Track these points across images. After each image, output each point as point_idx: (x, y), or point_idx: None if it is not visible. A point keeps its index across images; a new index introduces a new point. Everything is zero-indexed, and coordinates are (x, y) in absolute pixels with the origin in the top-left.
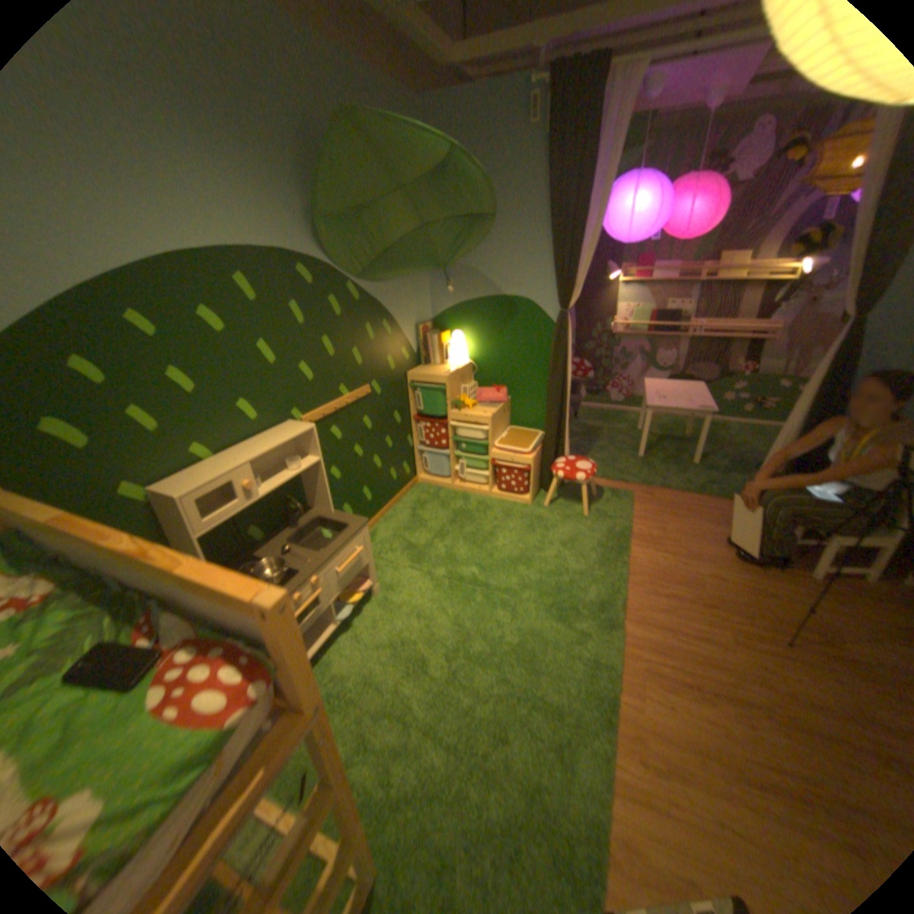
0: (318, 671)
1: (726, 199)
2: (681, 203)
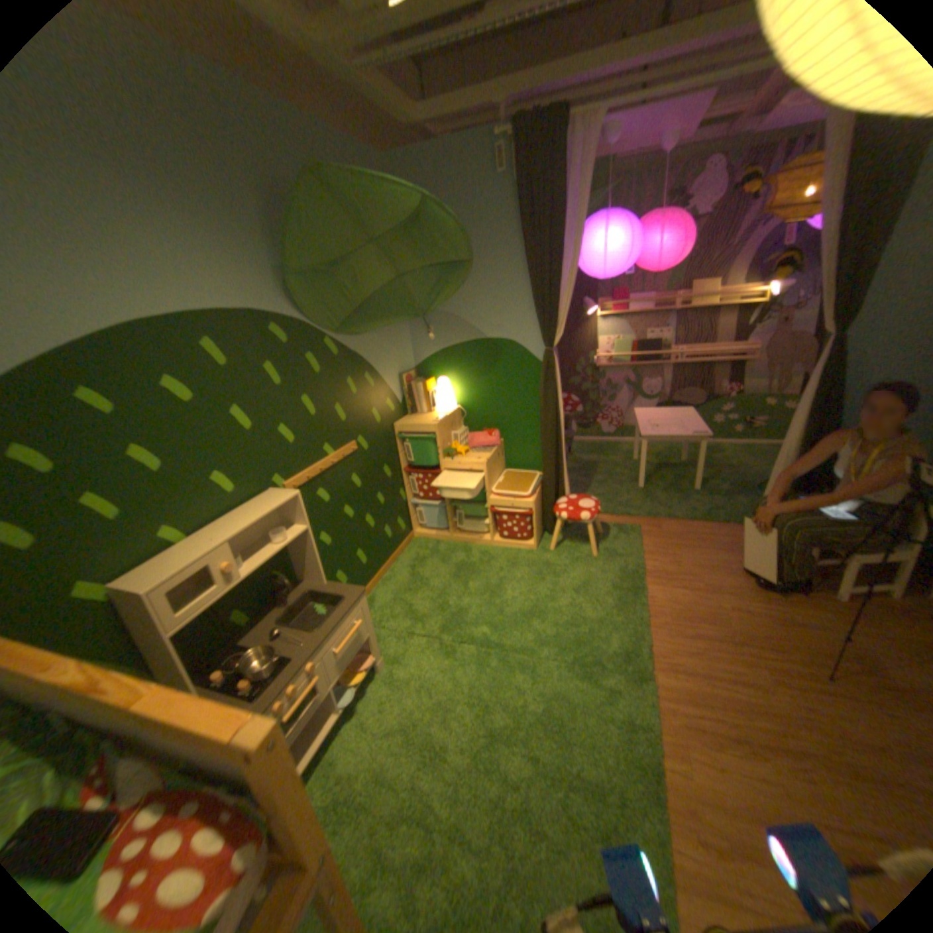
0: (321, 774)
1: (692, 231)
2: (650, 238)
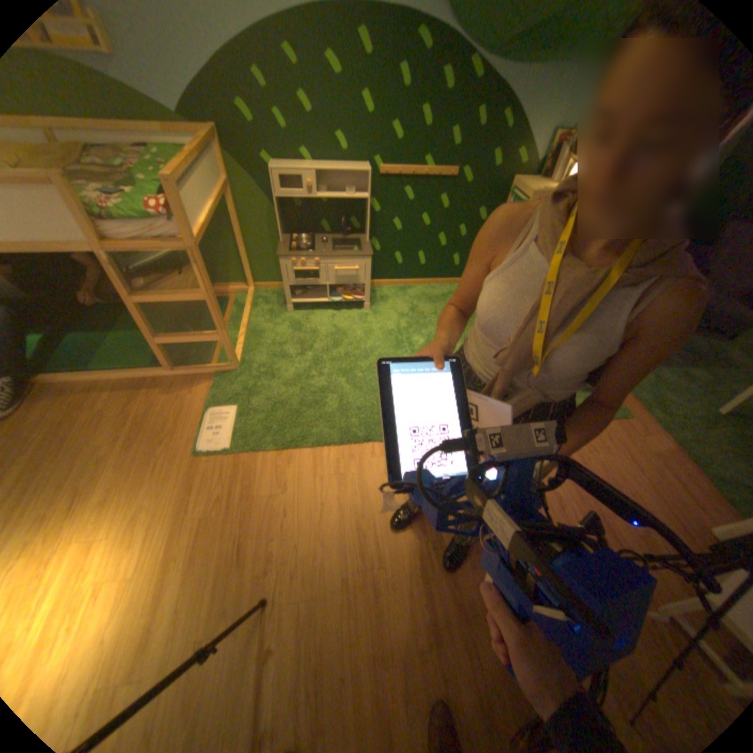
0: (307, 314)
1: None
2: None
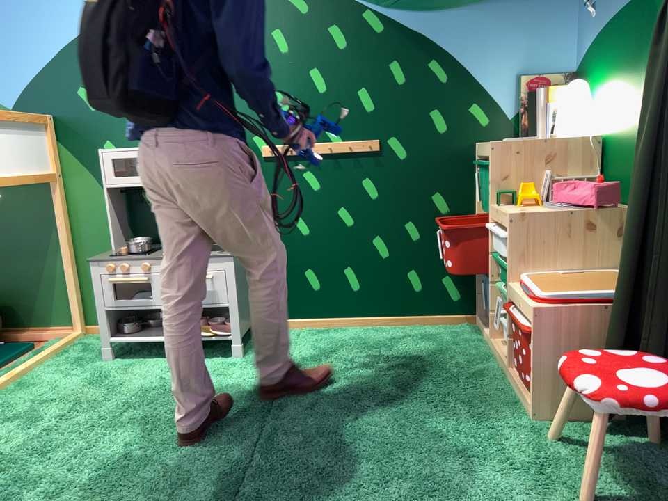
0: (134, 363)
1: None
2: None
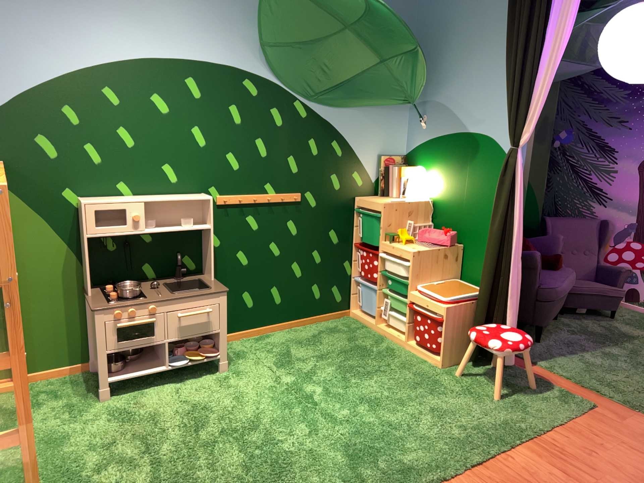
0: (139, 392)
1: None
2: None
